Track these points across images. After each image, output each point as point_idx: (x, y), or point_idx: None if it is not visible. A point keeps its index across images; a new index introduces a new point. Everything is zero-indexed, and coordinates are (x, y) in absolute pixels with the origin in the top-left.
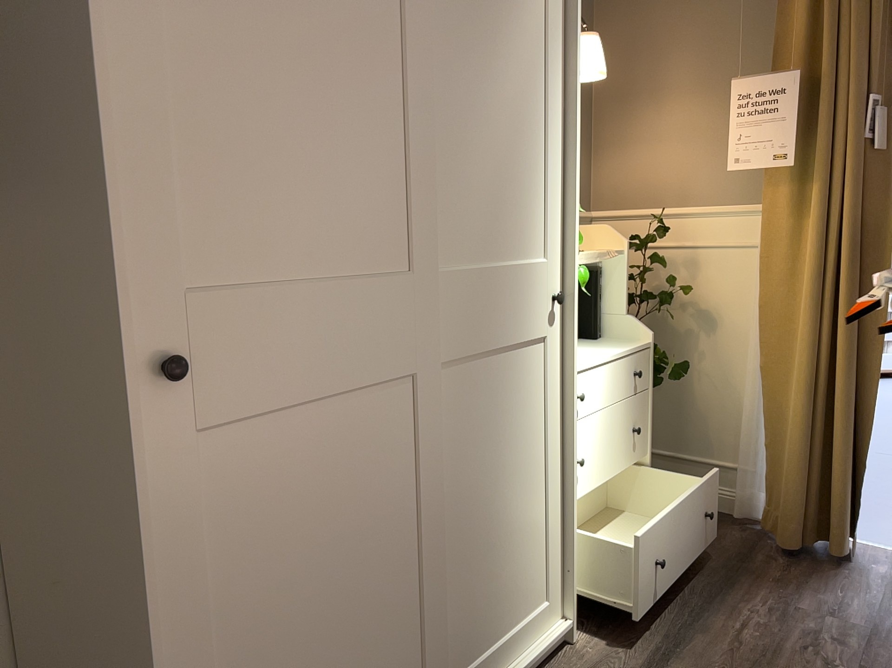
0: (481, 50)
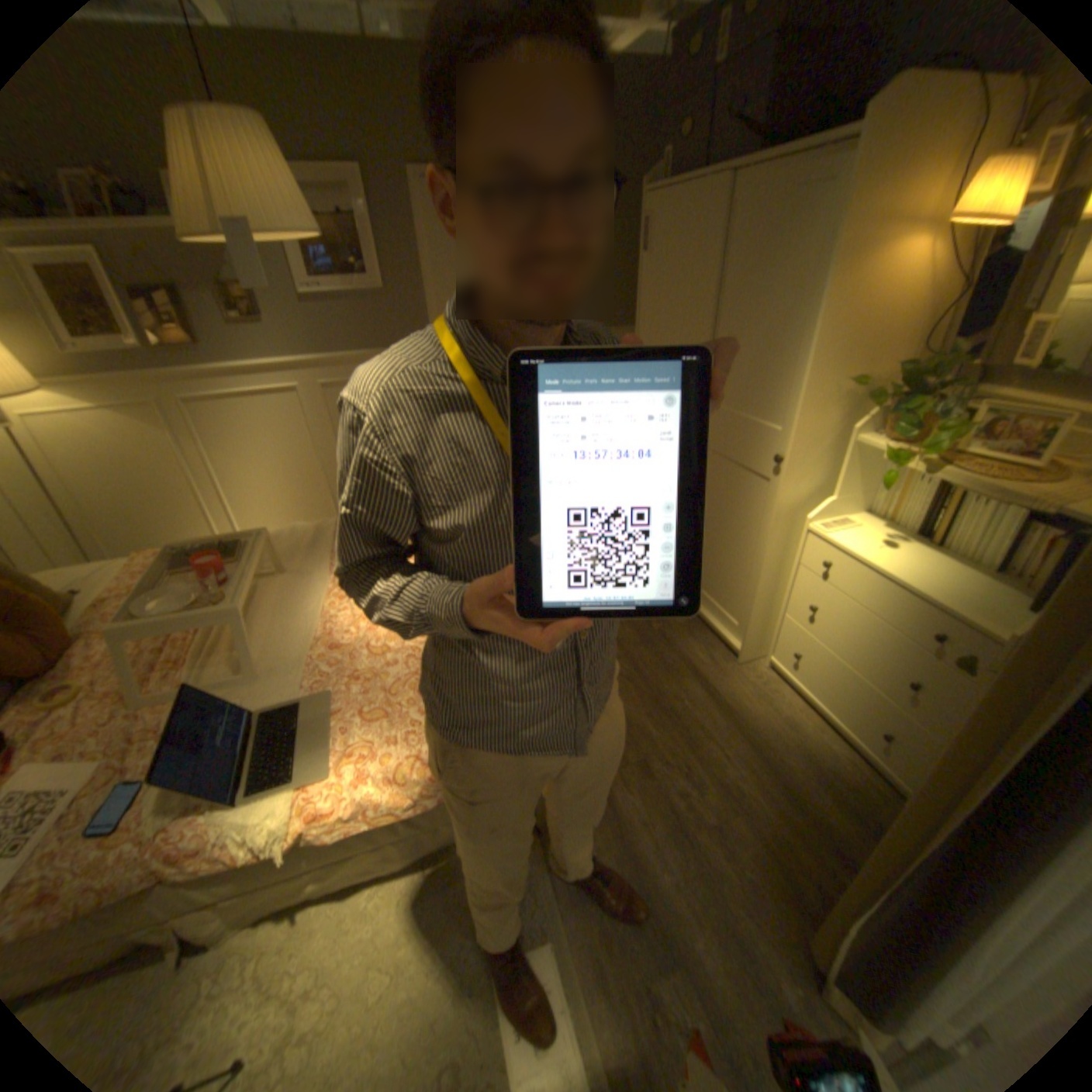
0: (759, 267)
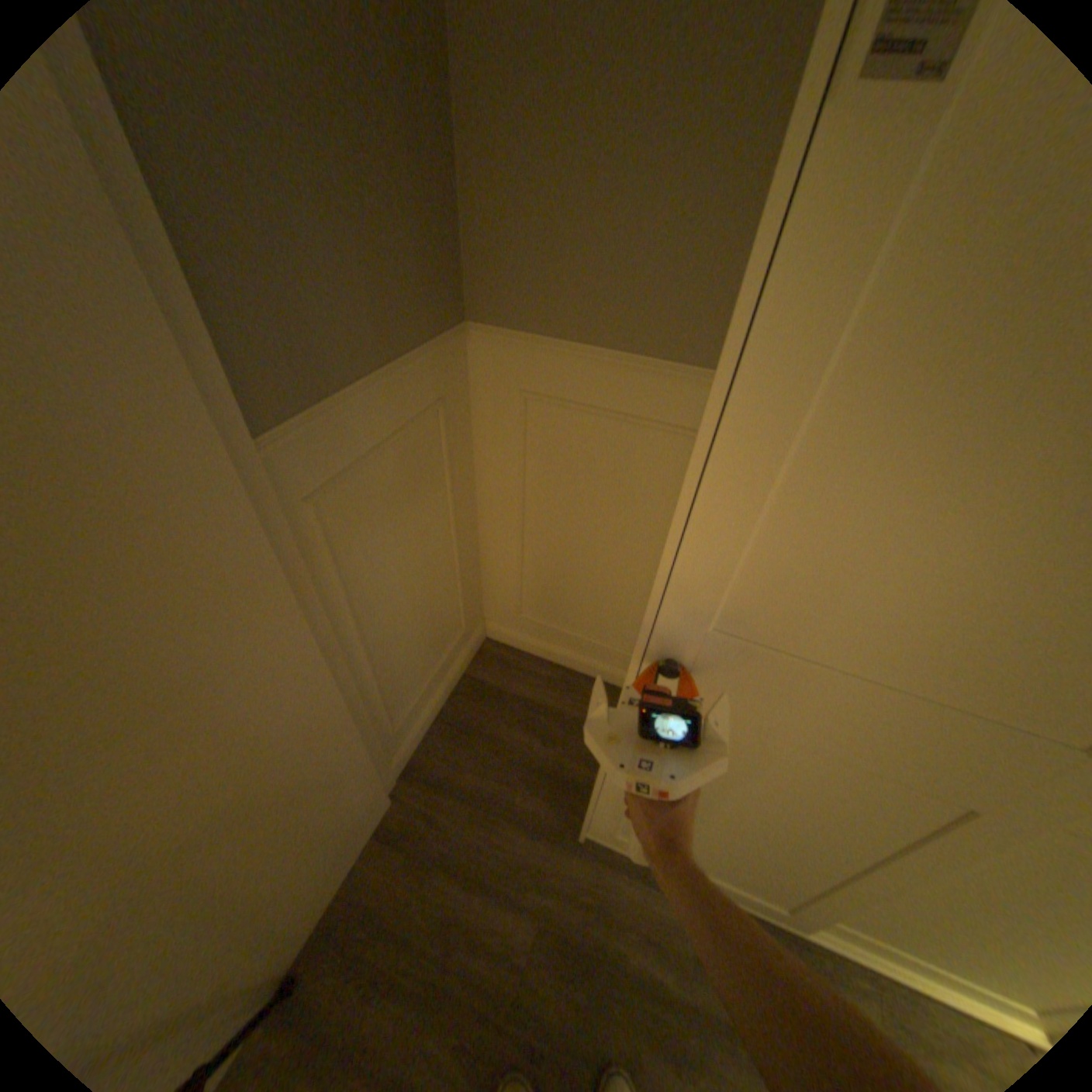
0: None
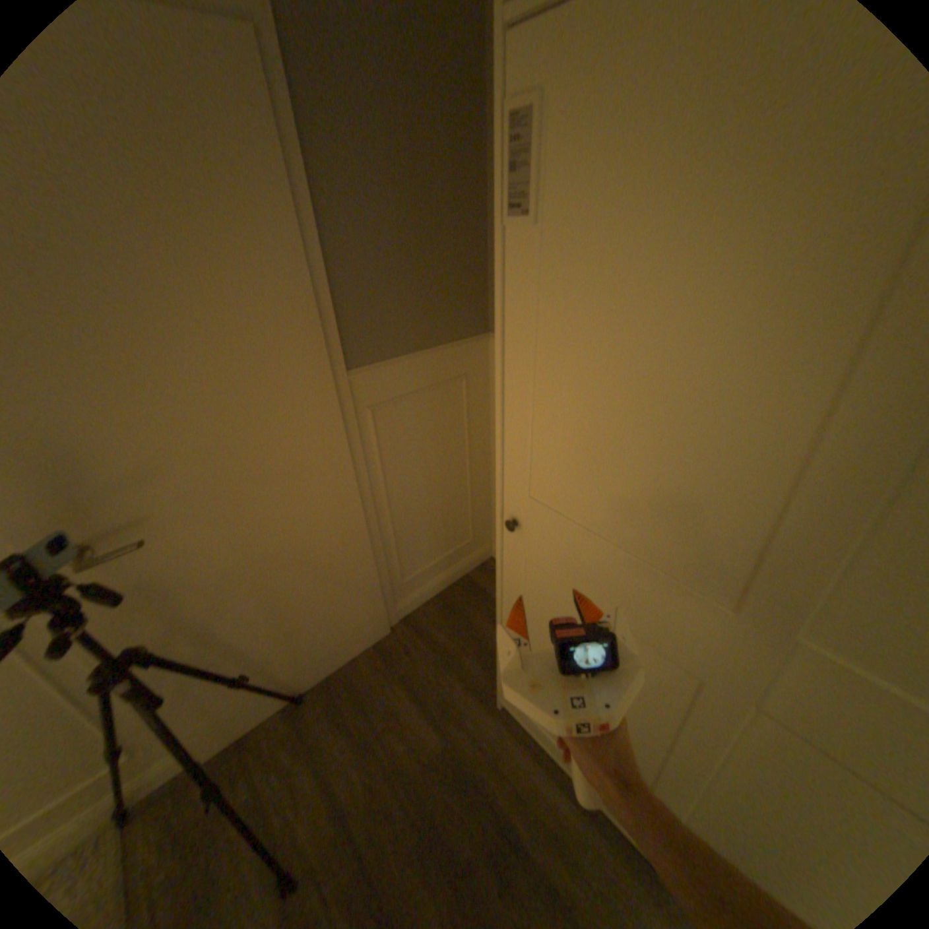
0: None
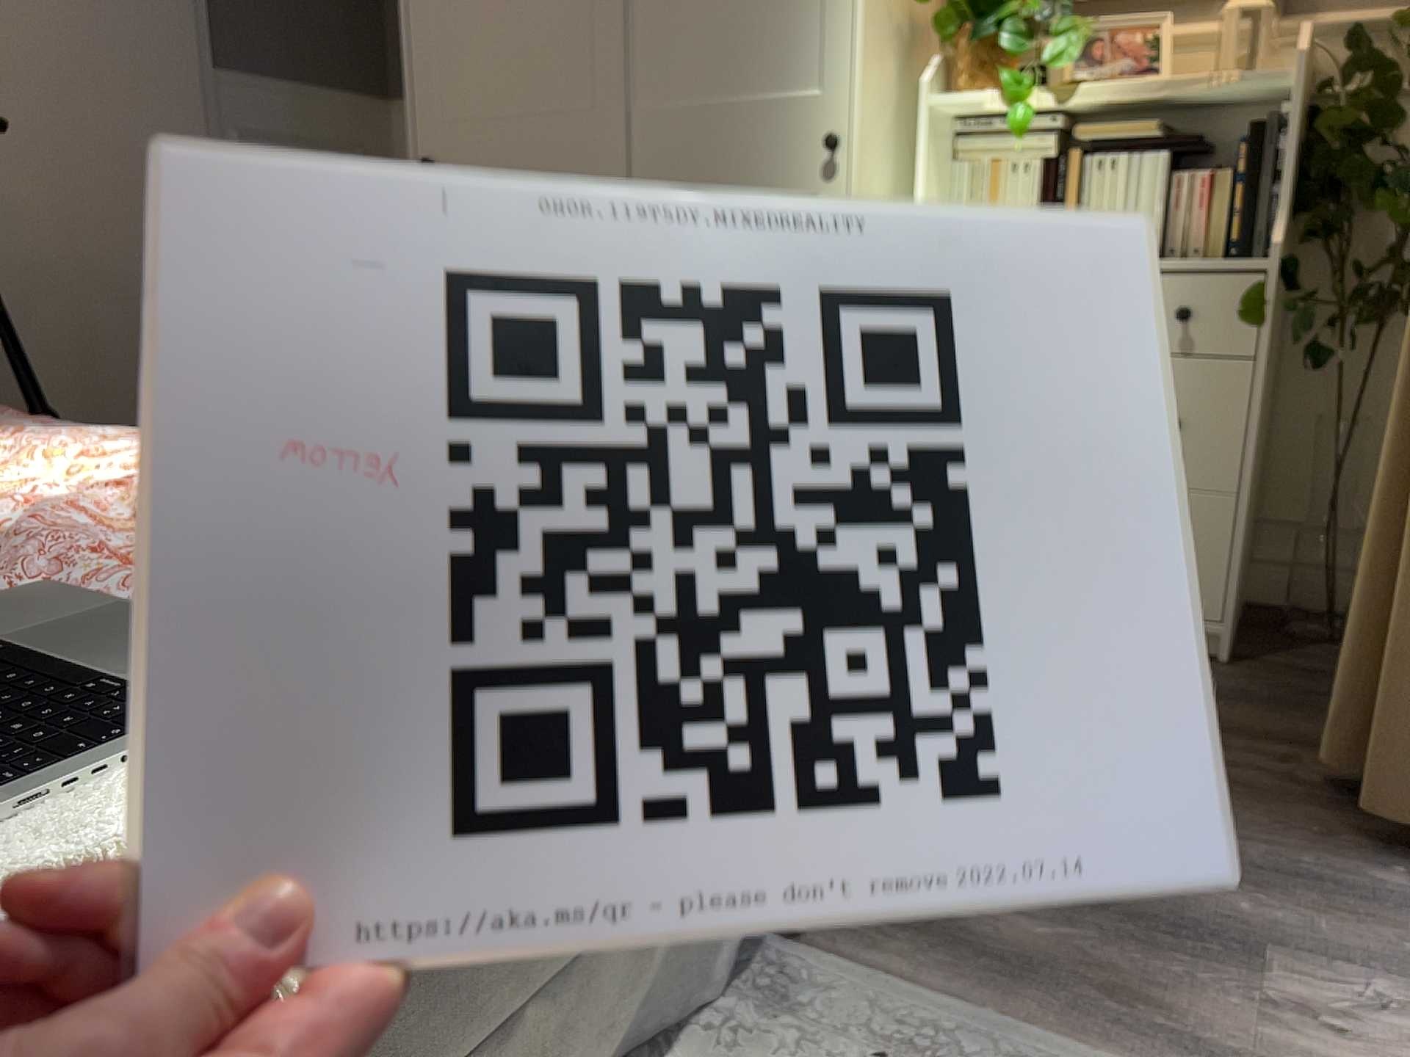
0: None
